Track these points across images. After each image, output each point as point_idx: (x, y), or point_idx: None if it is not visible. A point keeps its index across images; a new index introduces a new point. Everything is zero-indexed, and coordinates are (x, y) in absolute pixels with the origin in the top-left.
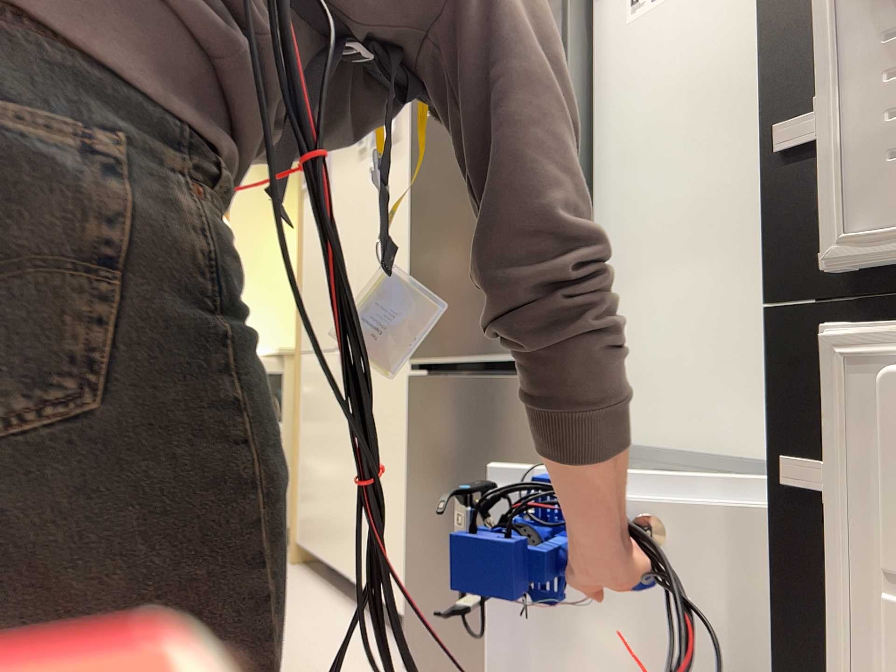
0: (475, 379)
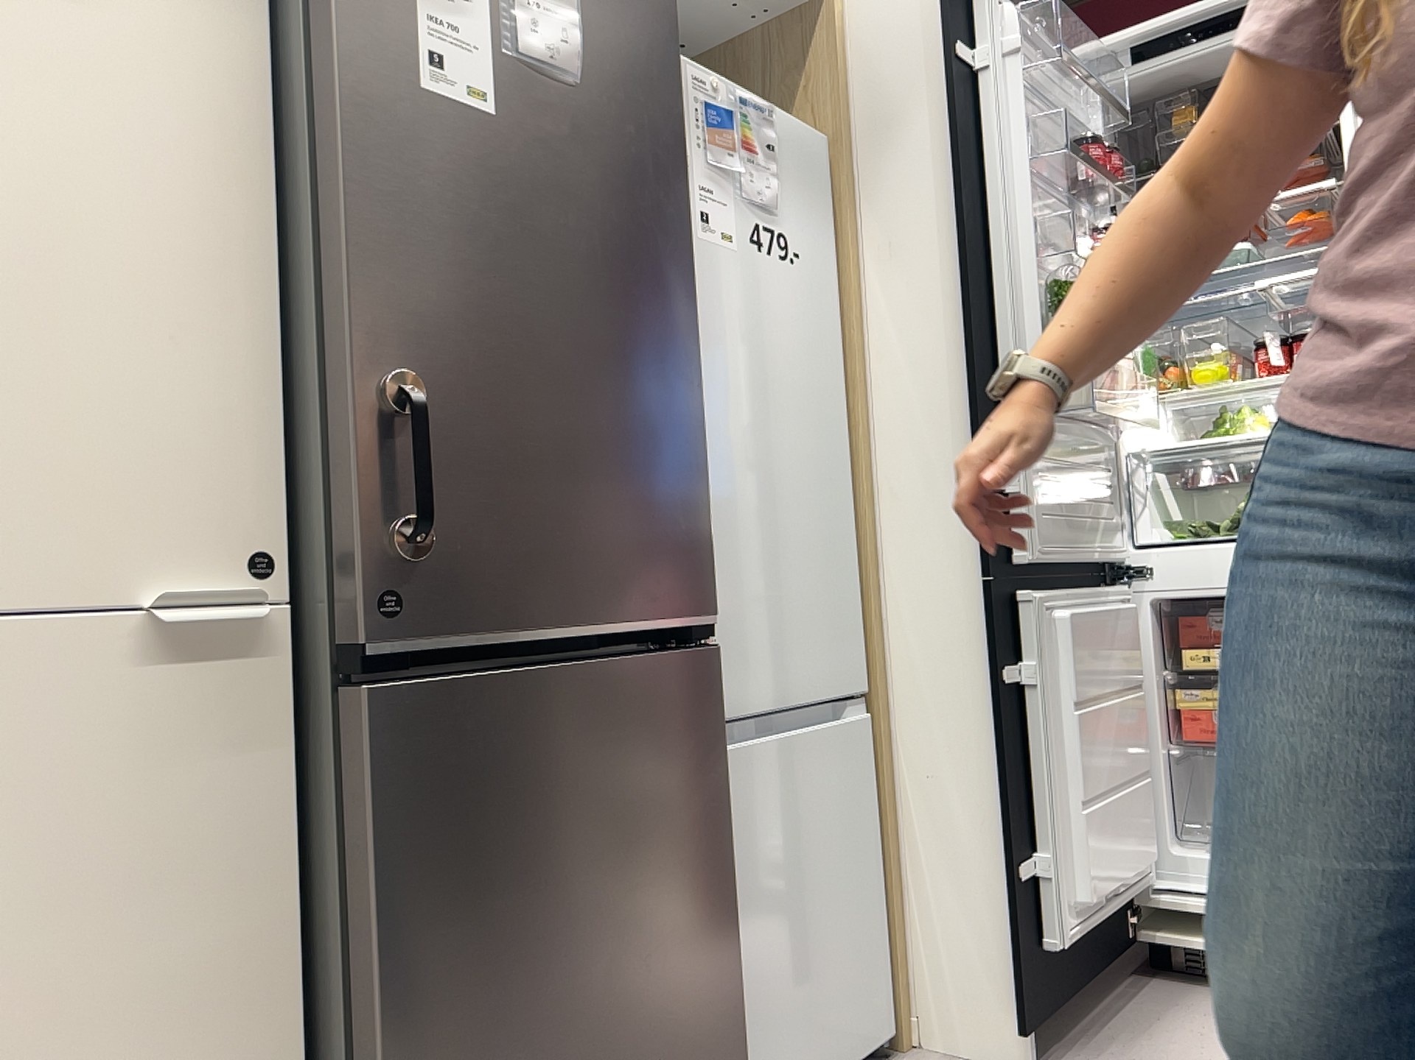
0: (537, 667)
